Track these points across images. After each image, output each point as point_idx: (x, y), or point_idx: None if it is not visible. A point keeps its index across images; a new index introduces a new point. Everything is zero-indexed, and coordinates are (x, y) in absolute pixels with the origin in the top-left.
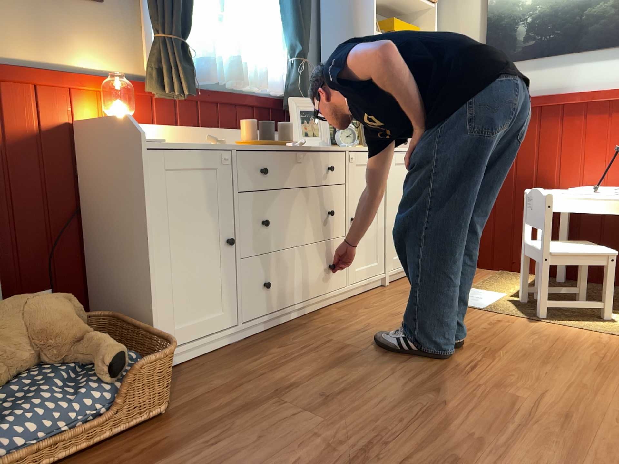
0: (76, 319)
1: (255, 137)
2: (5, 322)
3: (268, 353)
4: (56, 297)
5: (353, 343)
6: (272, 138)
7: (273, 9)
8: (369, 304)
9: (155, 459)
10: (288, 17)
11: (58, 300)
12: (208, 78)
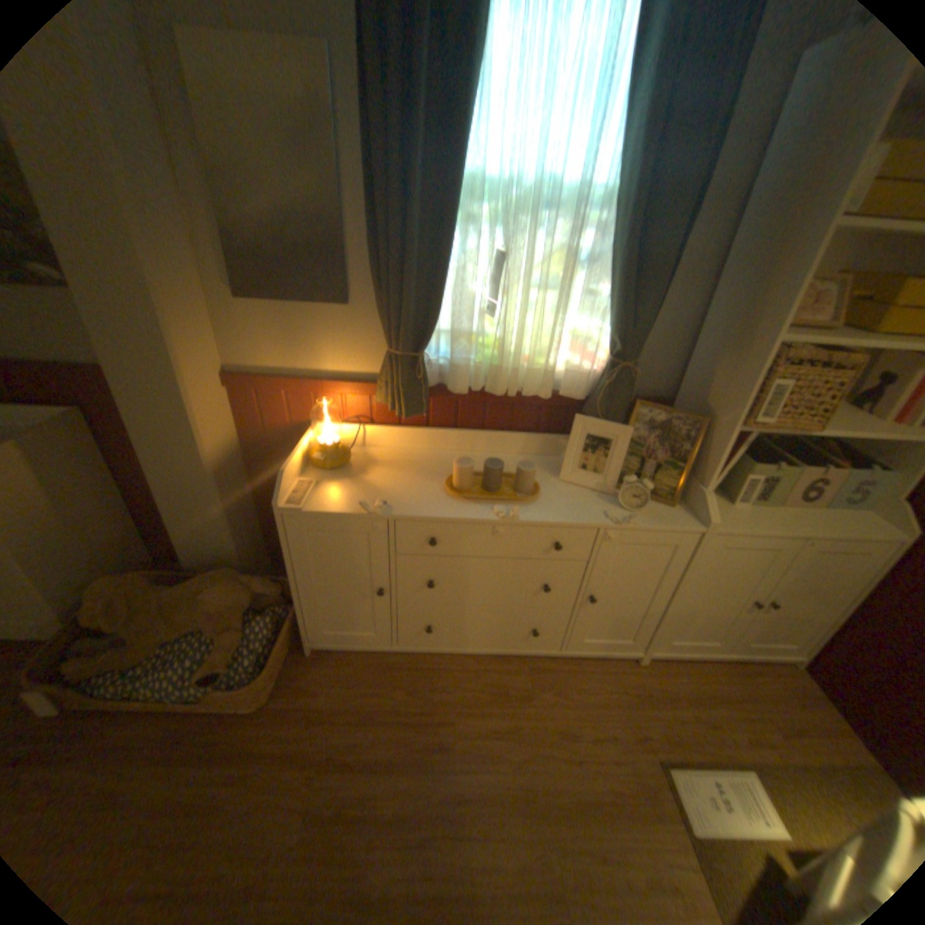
0: (240, 609)
1: (465, 484)
2: (187, 601)
3: (392, 694)
4: (235, 585)
5: (460, 751)
6: (494, 485)
7: (601, 277)
8: (571, 690)
9: (199, 761)
10: (614, 298)
11: (228, 594)
12: (454, 389)
